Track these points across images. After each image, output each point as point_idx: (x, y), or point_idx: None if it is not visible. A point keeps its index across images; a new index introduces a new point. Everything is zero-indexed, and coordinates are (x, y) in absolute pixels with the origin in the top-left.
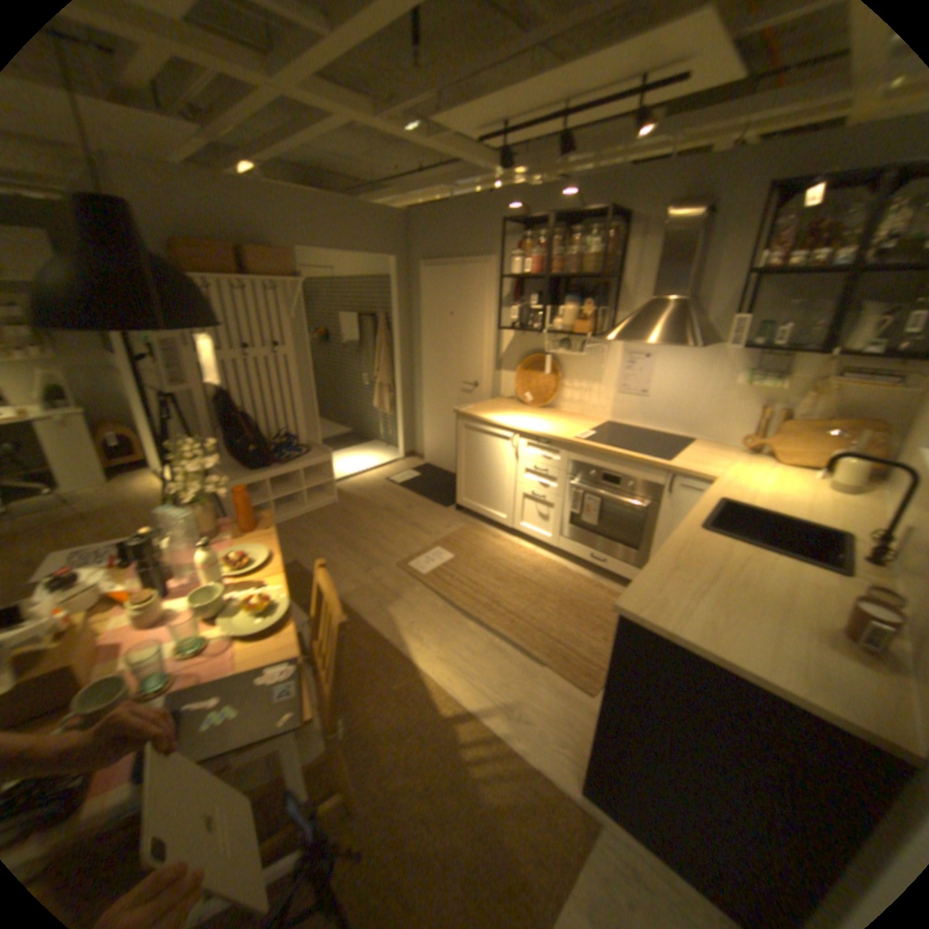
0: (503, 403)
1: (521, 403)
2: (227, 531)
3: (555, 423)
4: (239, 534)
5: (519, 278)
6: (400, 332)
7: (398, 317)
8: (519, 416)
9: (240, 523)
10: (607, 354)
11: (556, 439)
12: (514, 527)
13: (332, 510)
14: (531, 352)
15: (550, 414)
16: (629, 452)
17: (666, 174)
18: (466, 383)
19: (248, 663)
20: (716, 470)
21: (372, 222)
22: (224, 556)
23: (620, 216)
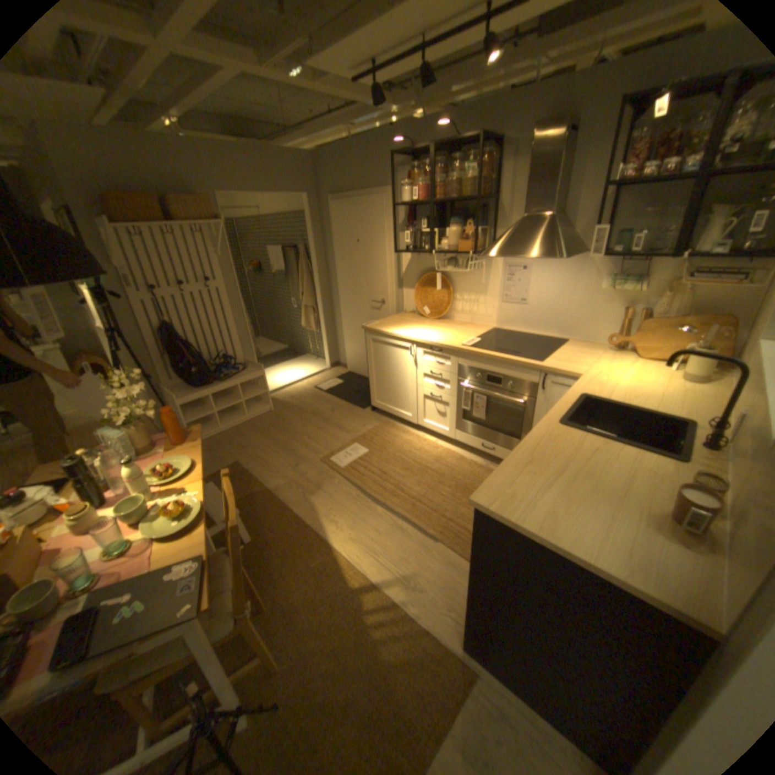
0: (405, 317)
1: (421, 316)
2: (160, 445)
3: (447, 333)
4: (169, 448)
5: (410, 206)
6: (317, 261)
7: (314, 248)
8: (416, 328)
9: (171, 438)
10: (489, 269)
11: (445, 347)
12: (418, 423)
13: (268, 417)
14: (425, 271)
15: (443, 325)
16: (507, 355)
17: (530, 98)
18: (374, 302)
19: (156, 563)
20: (582, 368)
21: (285, 165)
22: (153, 468)
23: (493, 141)
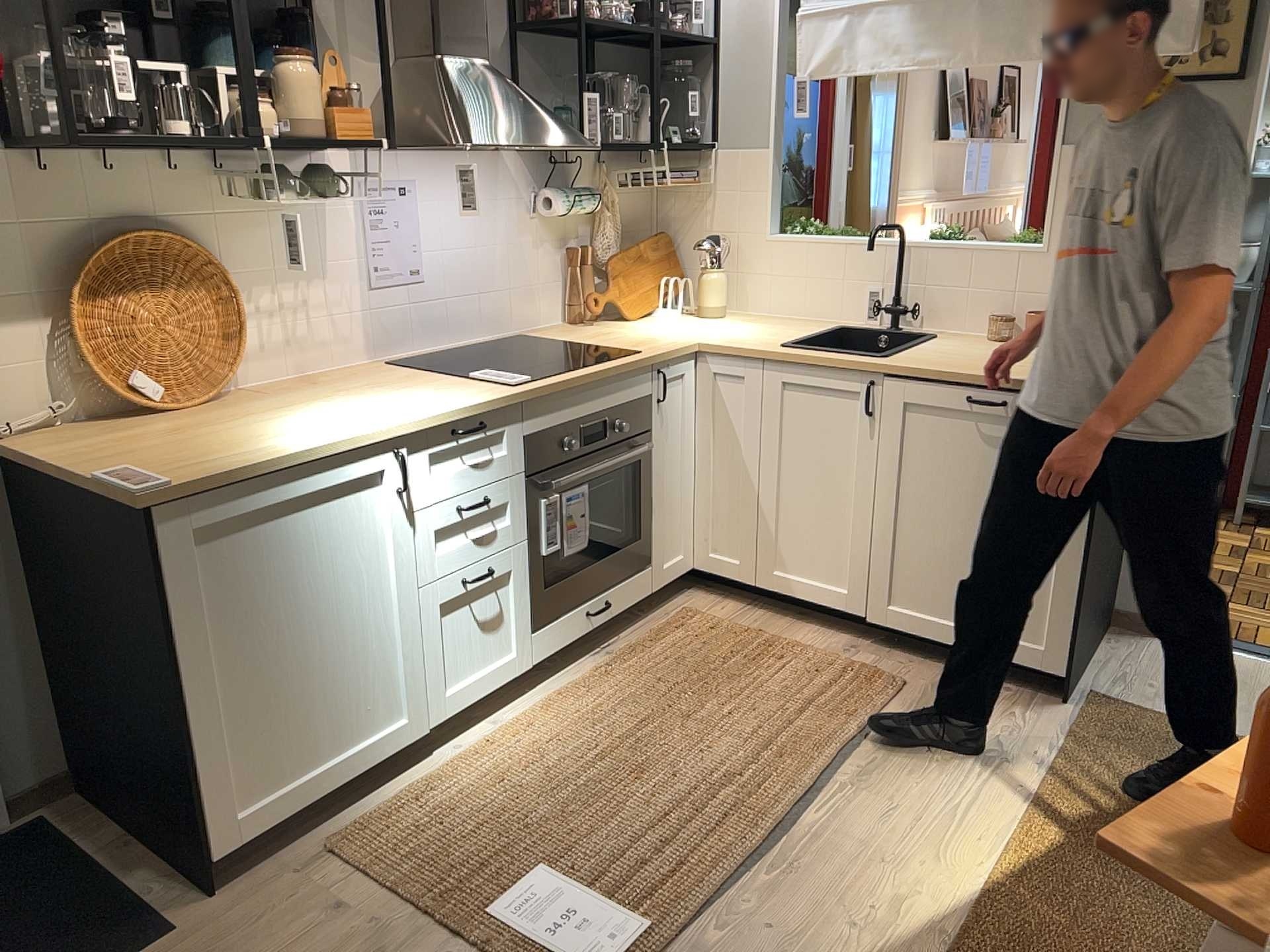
0: (98, 438)
1: (118, 420)
2: None
3: (383, 395)
4: None
5: None
6: None
7: None
8: (296, 421)
9: None
10: (323, 203)
11: (499, 403)
12: (434, 725)
13: None
14: (83, 236)
15: (294, 398)
16: (598, 363)
17: None
18: None
19: None
20: (669, 340)
21: None
22: None
23: None
